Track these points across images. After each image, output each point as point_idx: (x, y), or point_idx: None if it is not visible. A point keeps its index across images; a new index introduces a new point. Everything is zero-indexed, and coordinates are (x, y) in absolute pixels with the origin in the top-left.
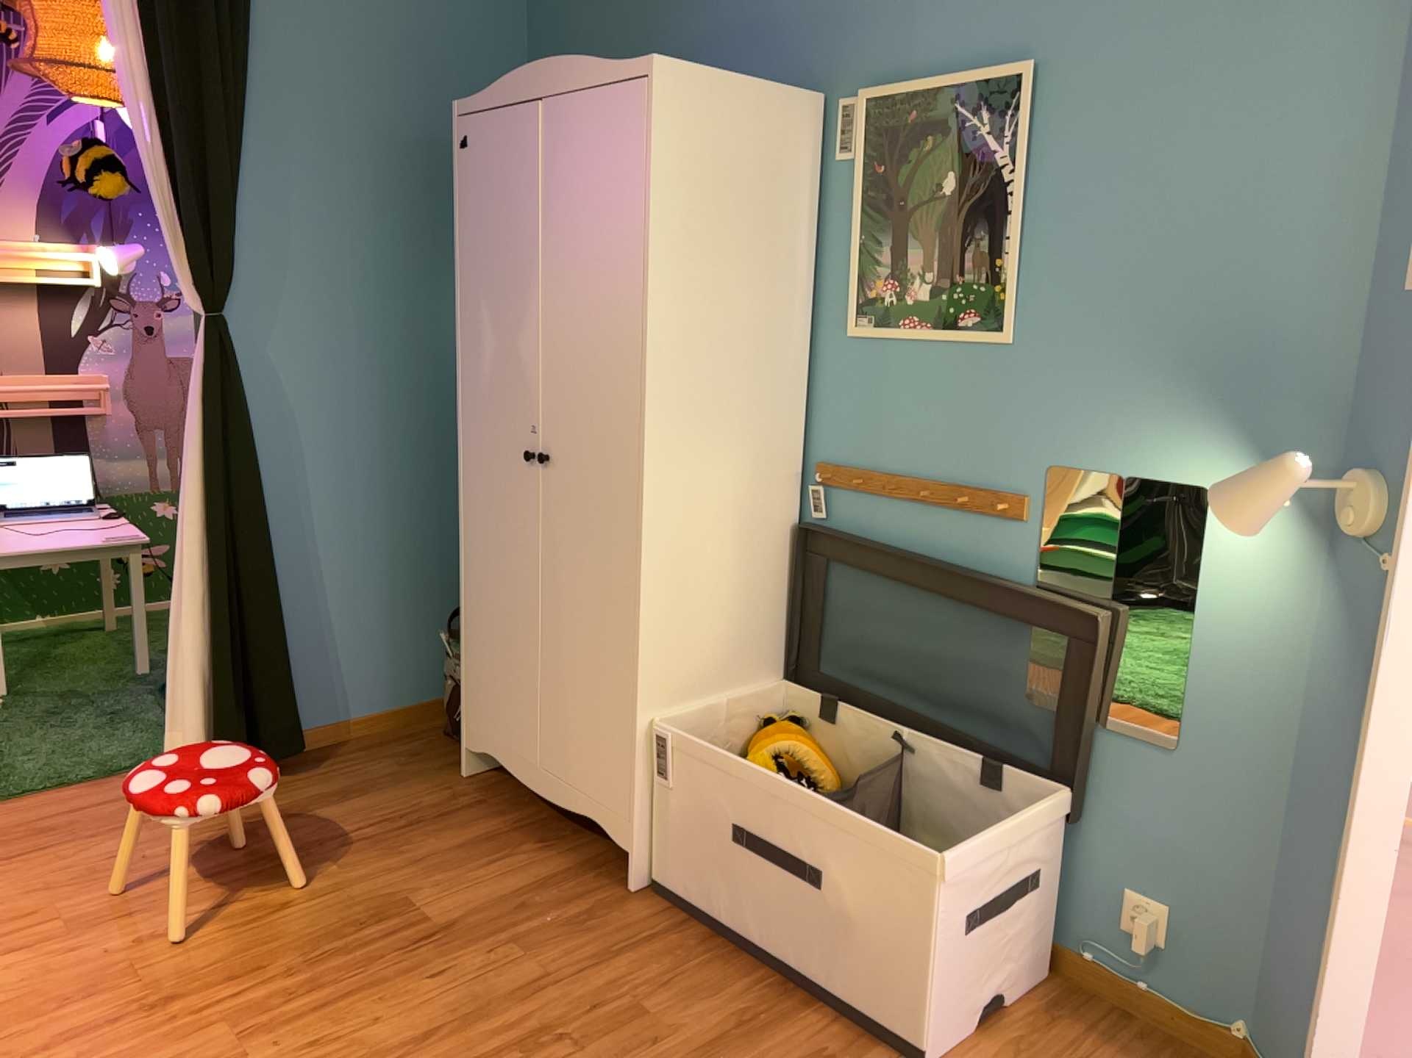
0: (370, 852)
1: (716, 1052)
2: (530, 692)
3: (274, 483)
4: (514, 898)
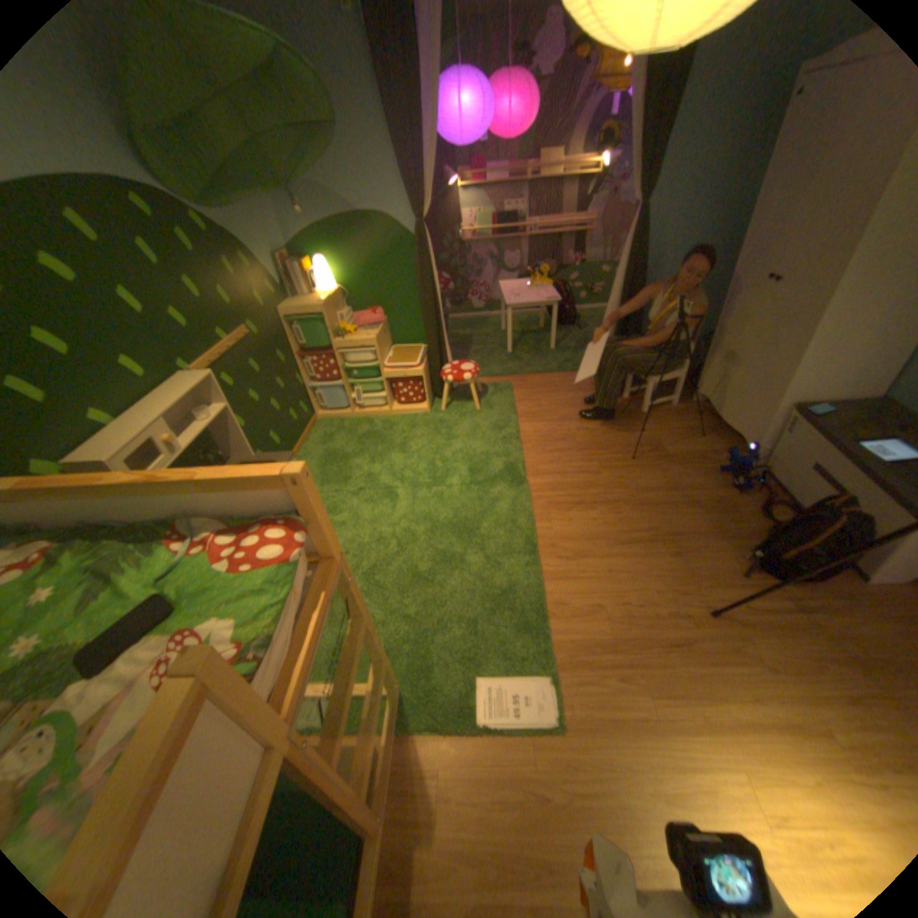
0: (651, 422)
1: (761, 537)
2: (733, 381)
3: (650, 275)
4: (699, 455)
